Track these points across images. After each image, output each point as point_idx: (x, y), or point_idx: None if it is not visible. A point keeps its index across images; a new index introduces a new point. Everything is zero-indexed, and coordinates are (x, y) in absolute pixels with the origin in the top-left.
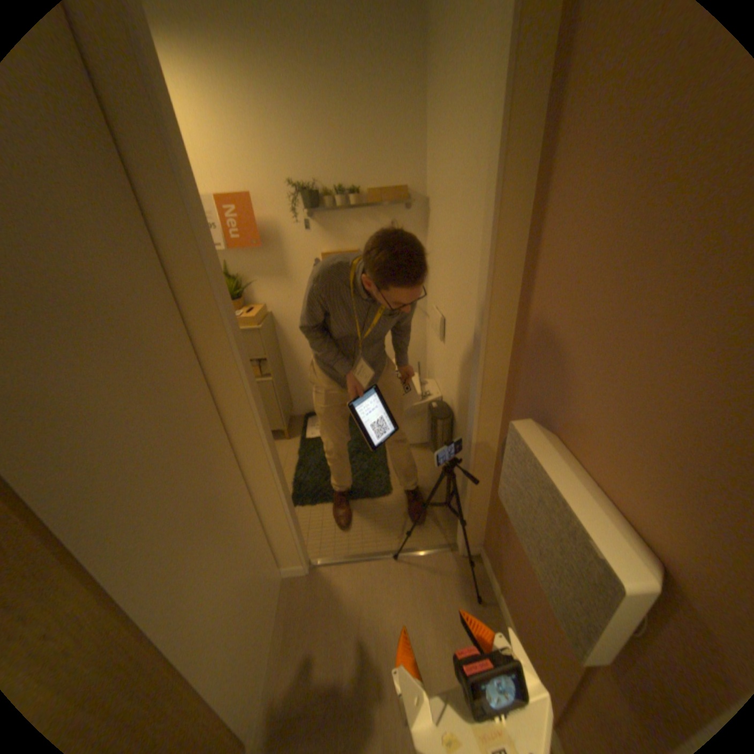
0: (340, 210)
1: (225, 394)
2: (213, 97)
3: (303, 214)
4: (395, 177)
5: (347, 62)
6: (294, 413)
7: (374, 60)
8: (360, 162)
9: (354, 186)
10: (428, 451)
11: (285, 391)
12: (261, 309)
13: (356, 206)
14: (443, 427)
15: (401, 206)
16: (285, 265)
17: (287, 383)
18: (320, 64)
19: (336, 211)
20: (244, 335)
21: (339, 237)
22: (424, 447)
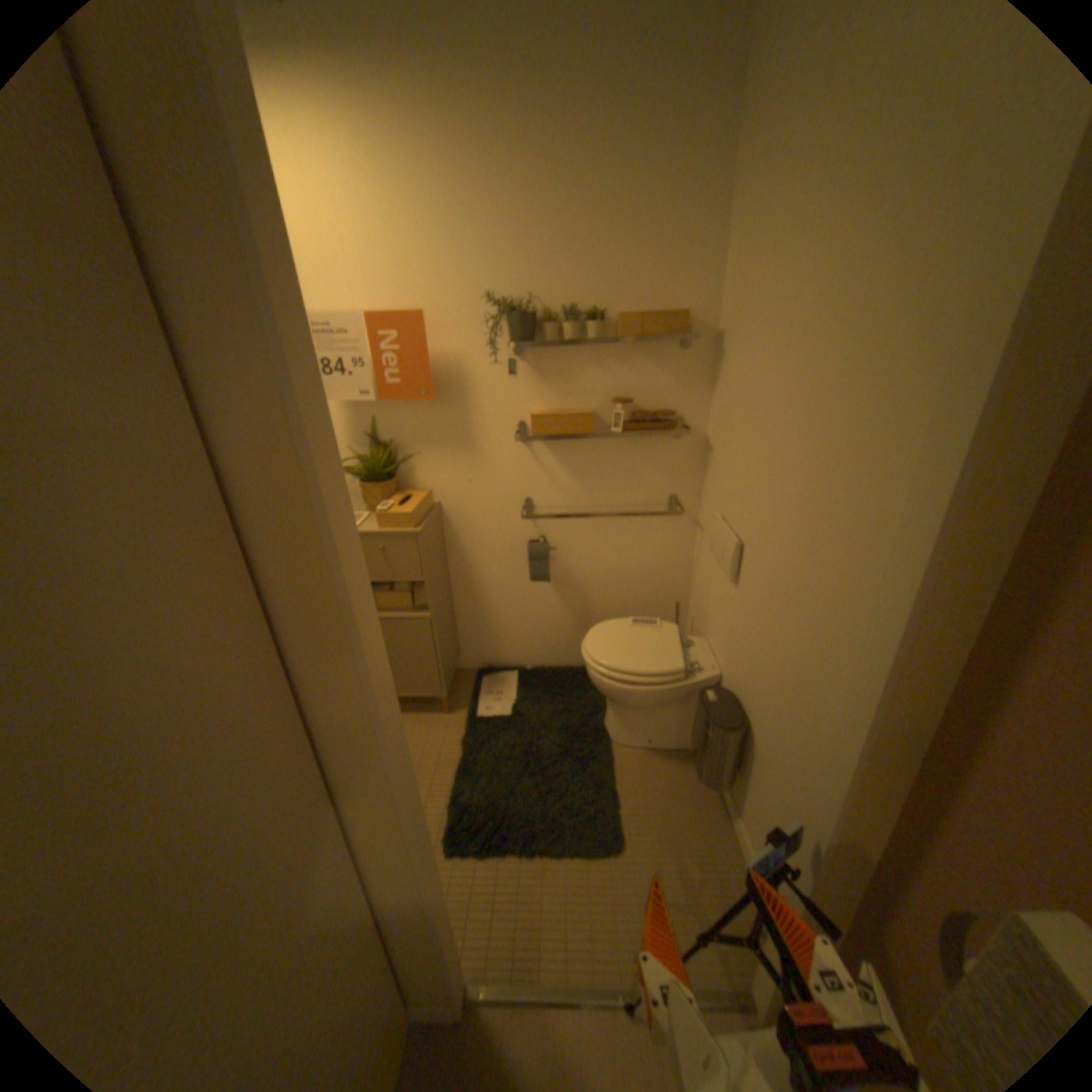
0: (569, 345)
1: (330, 700)
2: (379, 157)
3: (505, 349)
4: (668, 295)
5: (605, 103)
6: (460, 665)
7: (652, 100)
8: (610, 269)
9: (595, 308)
10: (689, 768)
11: (449, 632)
12: (423, 498)
13: (596, 340)
14: (729, 743)
15: (672, 343)
16: (469, 430)
17: (454, 617)
18: (558, 106)
19: (562, 347)
20: (391, 542)
21: (563, 388)
22: (681, 758)
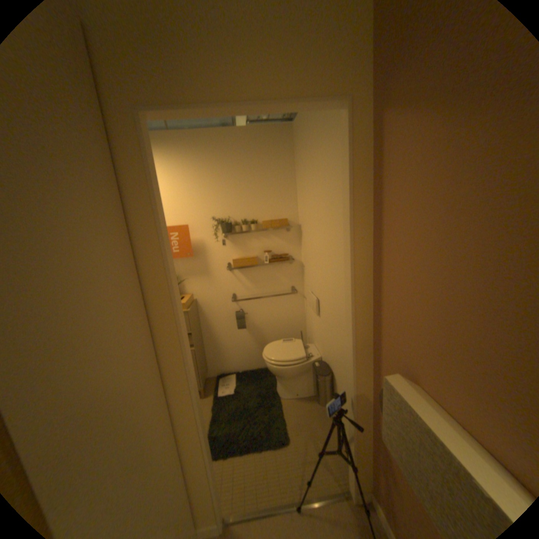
0: (245, 233)
1: (167, 364)
2: (171, 176)
3: (221, 236)
4: (279, 215)
5: (249, 158)
6: (208, 376)
7: (265, 157)
8: (257, 207)
9: (254, 220)
10: (315, 404)
11: (203, 358)
12: (189, 297)
13: (255, 231)
14: (326, 382)
15: (283, 230)
16: (208, 268)
17: (204, 351)
18: (234, 159)
19: (243, 235)
20: None
21: (244, 249)
22: (311, 400)
